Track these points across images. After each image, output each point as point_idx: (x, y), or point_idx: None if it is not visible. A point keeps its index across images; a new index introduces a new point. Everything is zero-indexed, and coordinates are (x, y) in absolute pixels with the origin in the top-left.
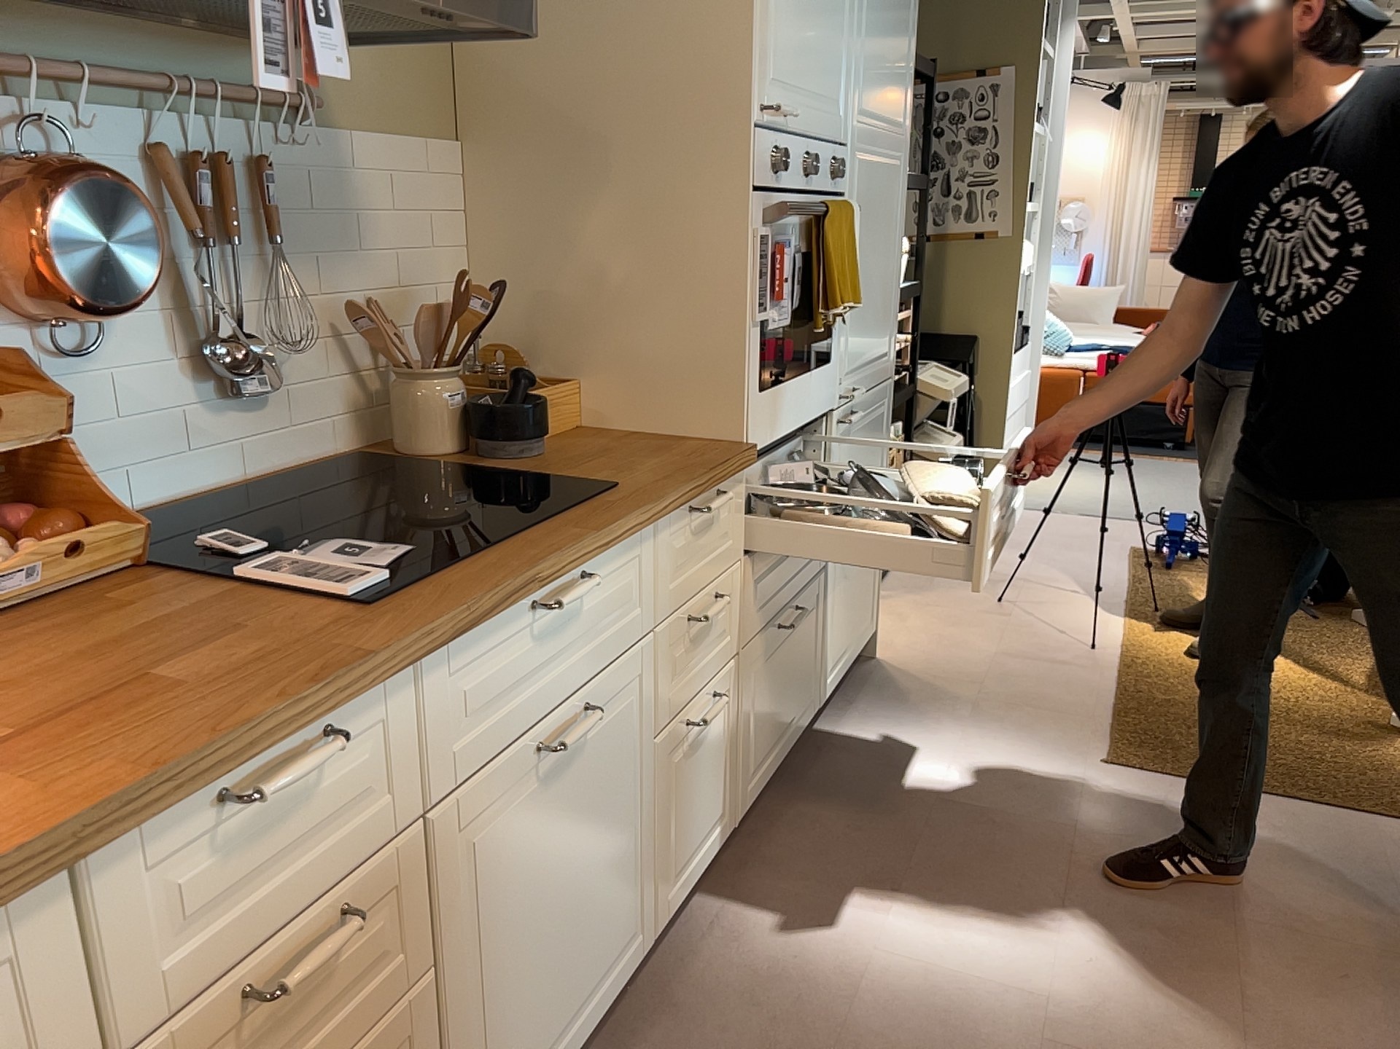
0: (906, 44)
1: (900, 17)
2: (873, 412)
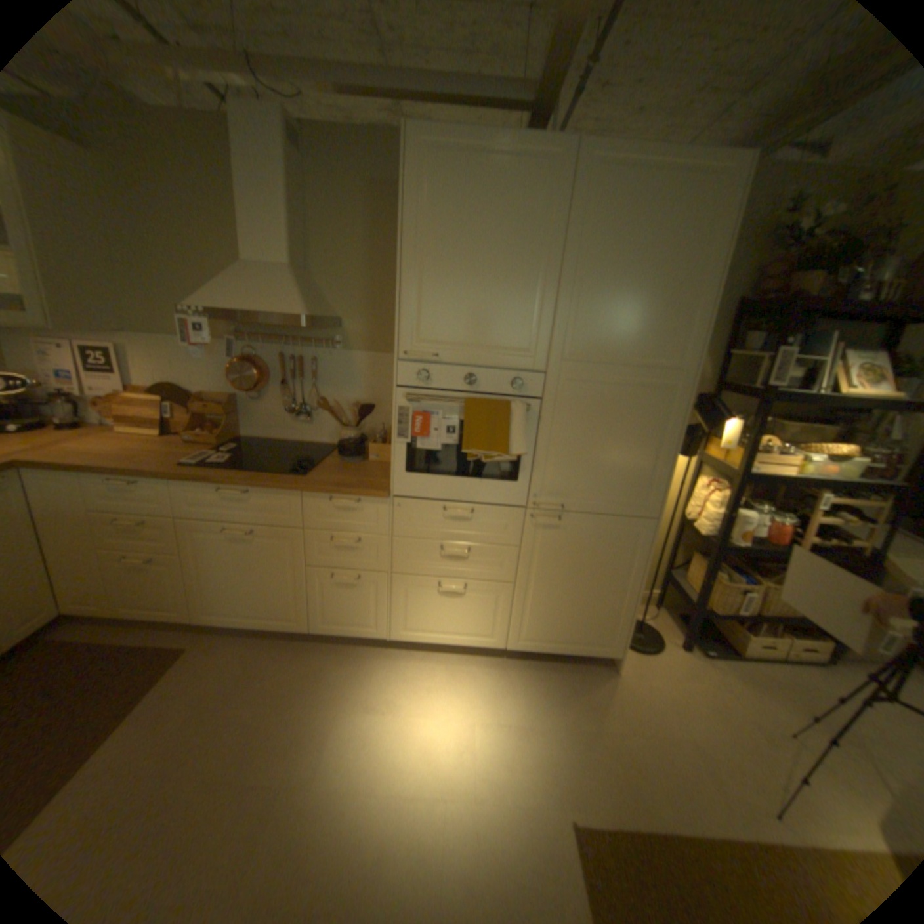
0: (682, 308)
1: (658, 291)
2: (607, 529)
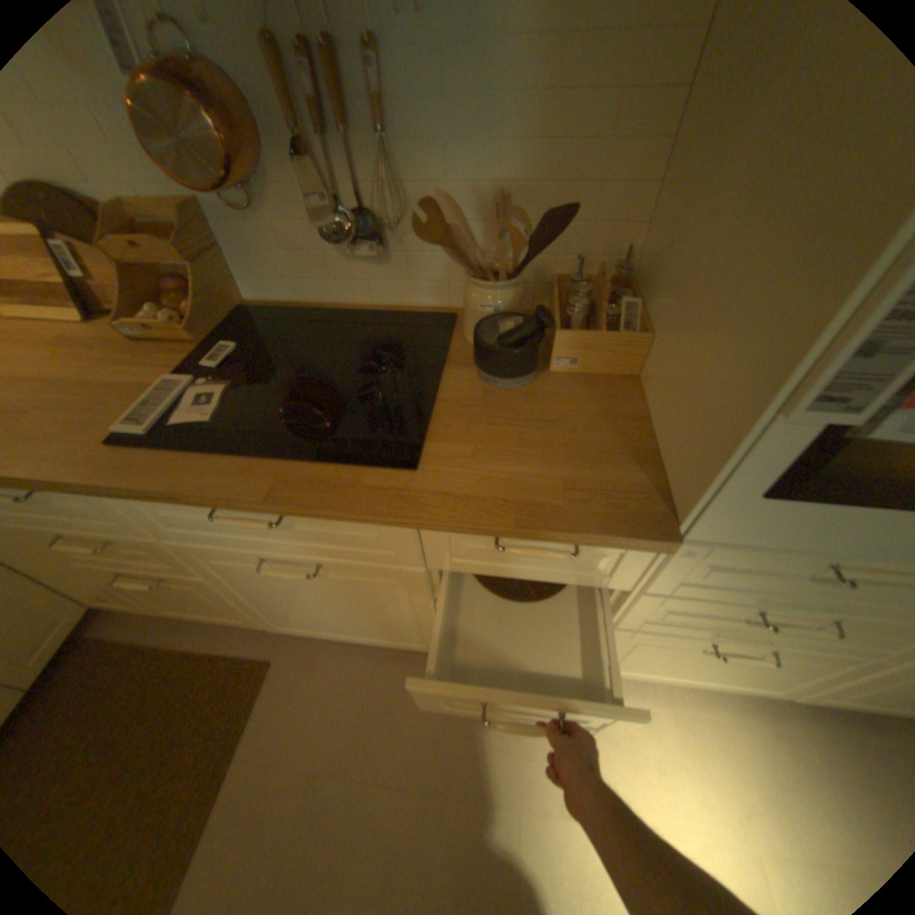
0: None
1: None
2: None
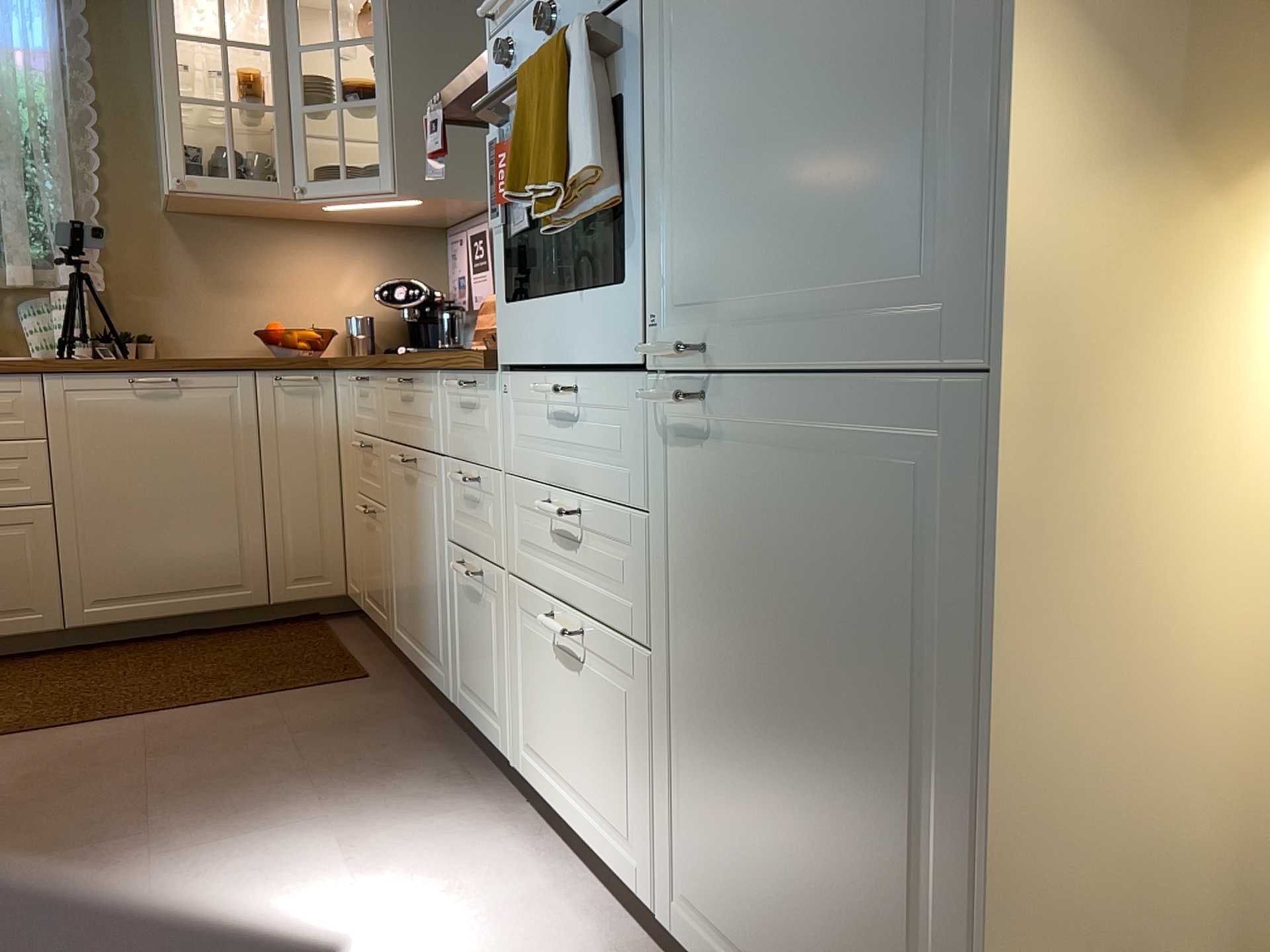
0: None
1: None
2: (838, 447)
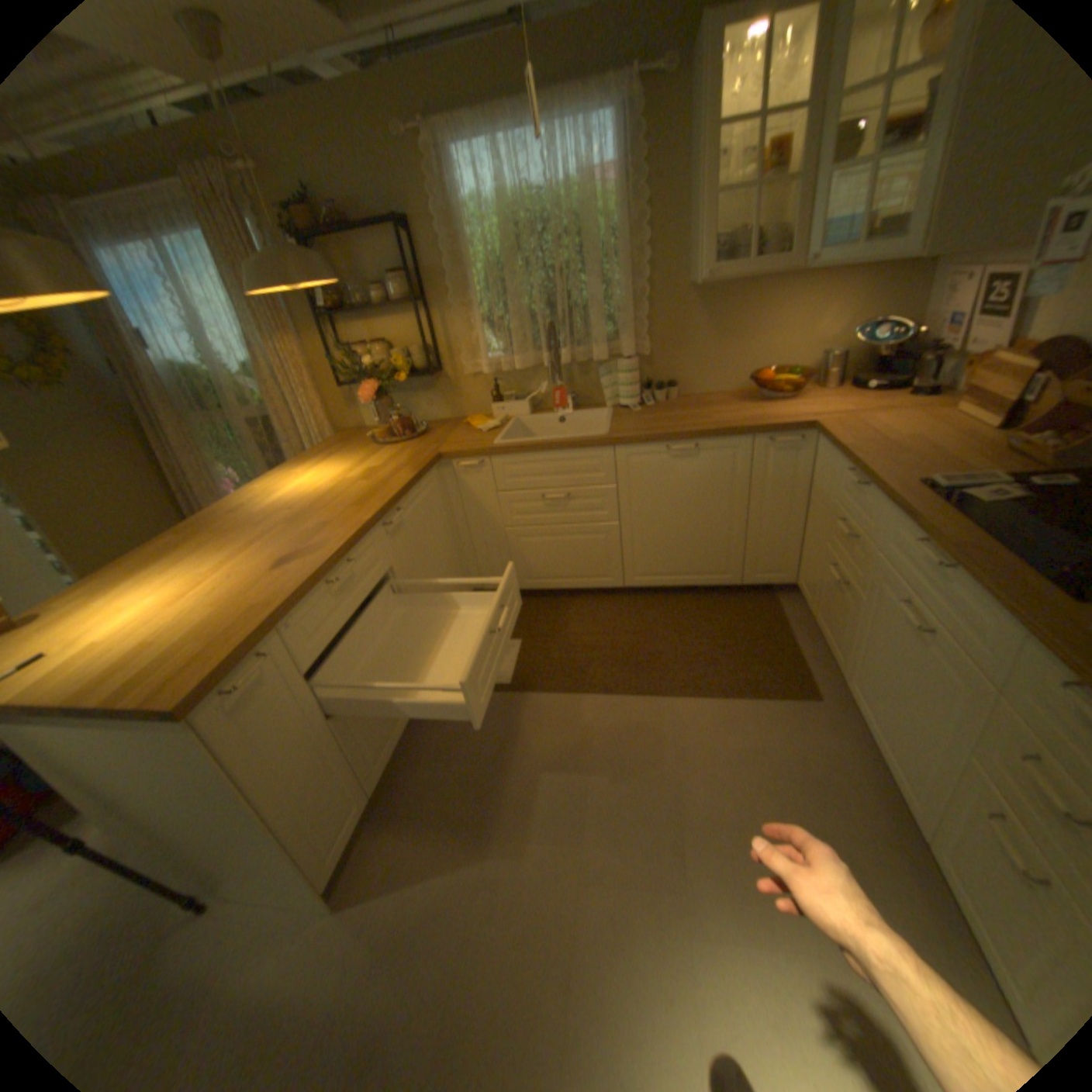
0: None
1: None
2: None
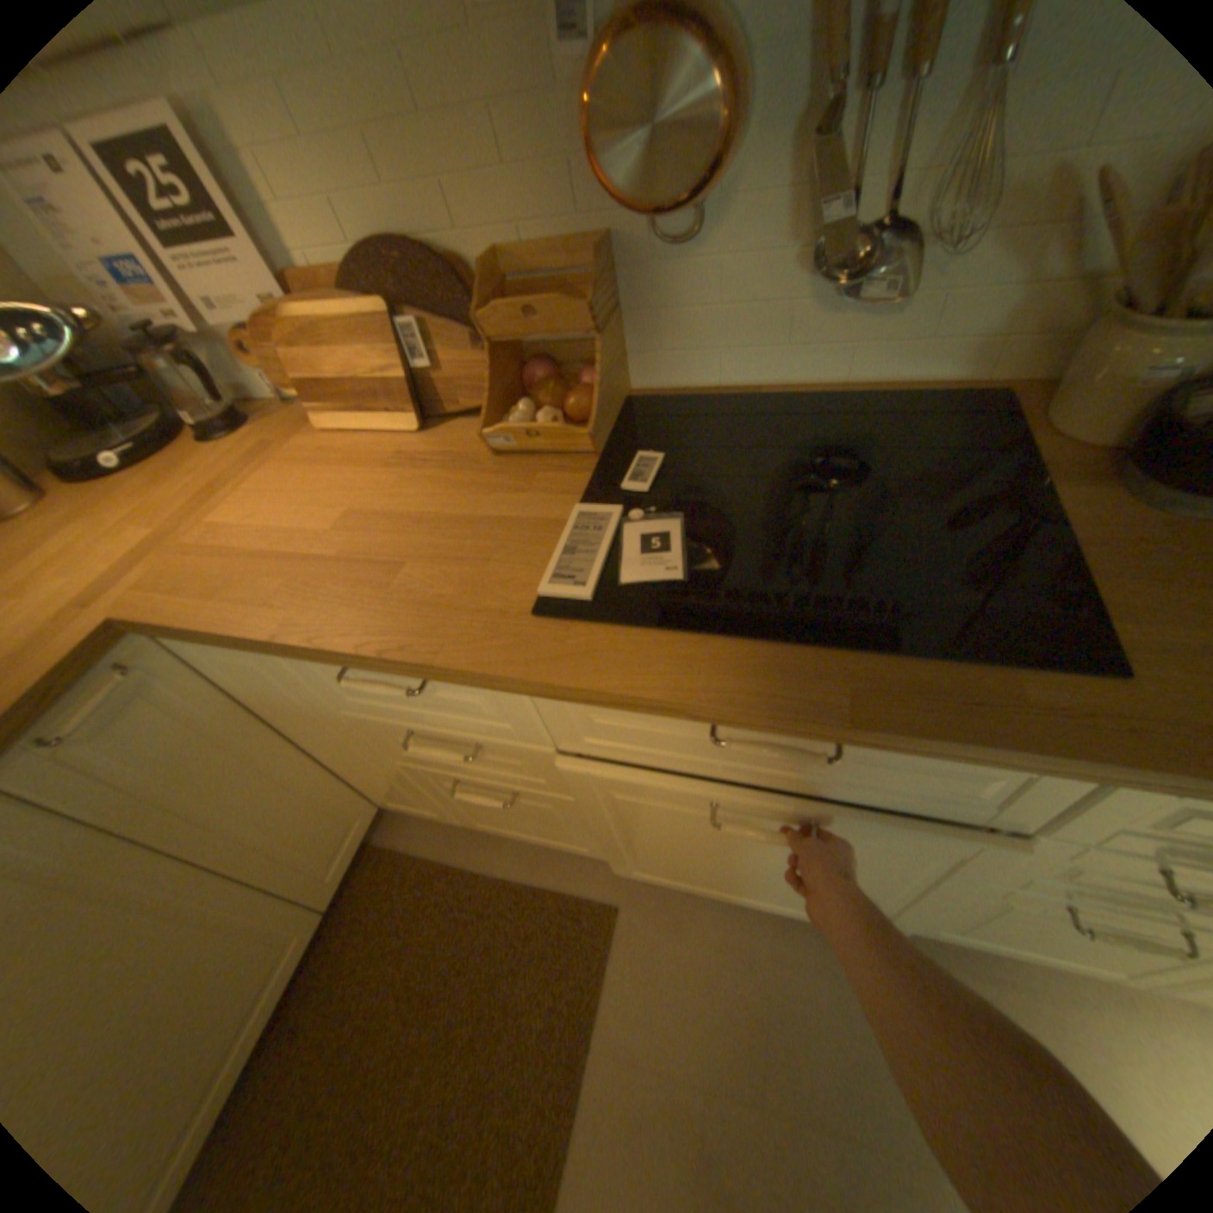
0: None
1: None
2: None
